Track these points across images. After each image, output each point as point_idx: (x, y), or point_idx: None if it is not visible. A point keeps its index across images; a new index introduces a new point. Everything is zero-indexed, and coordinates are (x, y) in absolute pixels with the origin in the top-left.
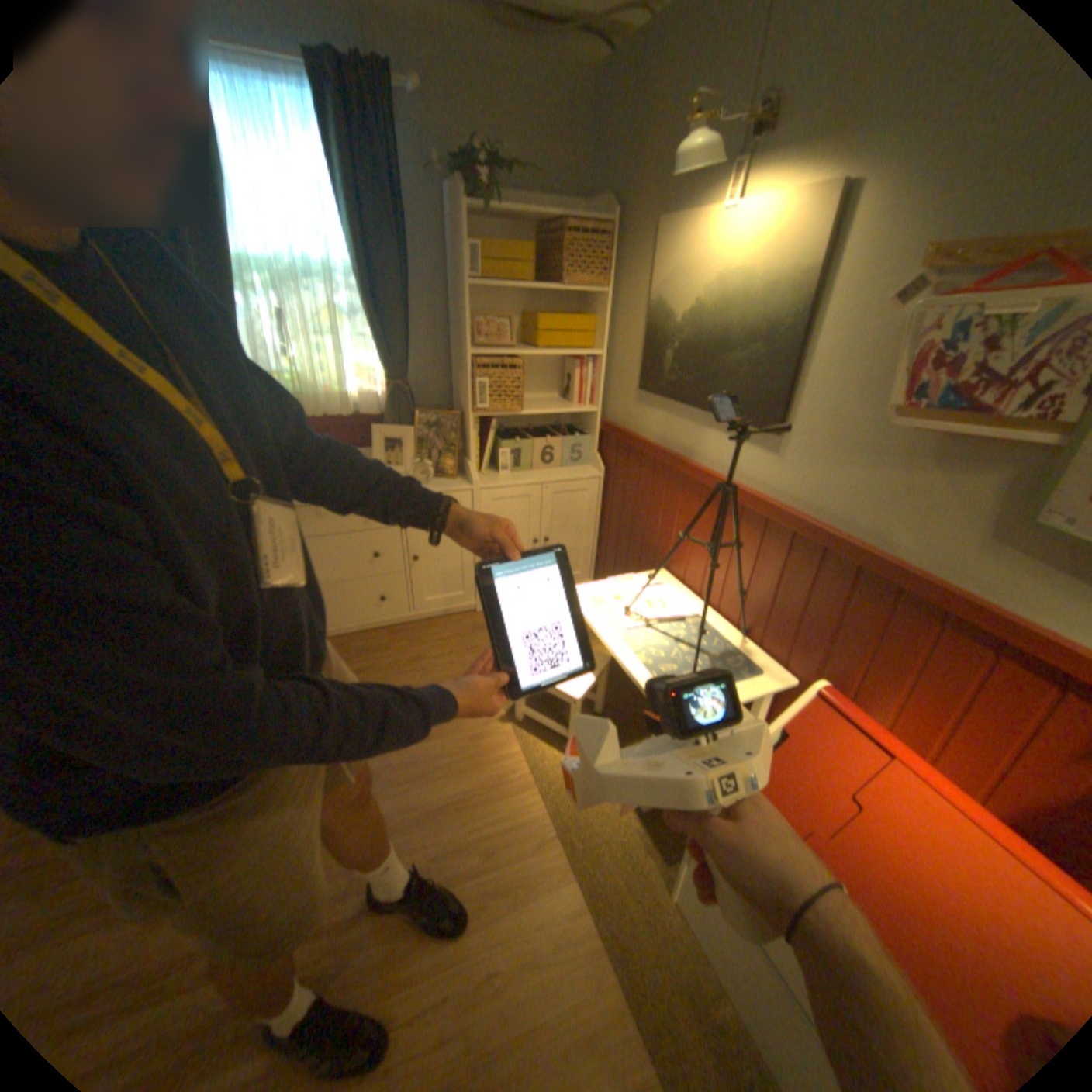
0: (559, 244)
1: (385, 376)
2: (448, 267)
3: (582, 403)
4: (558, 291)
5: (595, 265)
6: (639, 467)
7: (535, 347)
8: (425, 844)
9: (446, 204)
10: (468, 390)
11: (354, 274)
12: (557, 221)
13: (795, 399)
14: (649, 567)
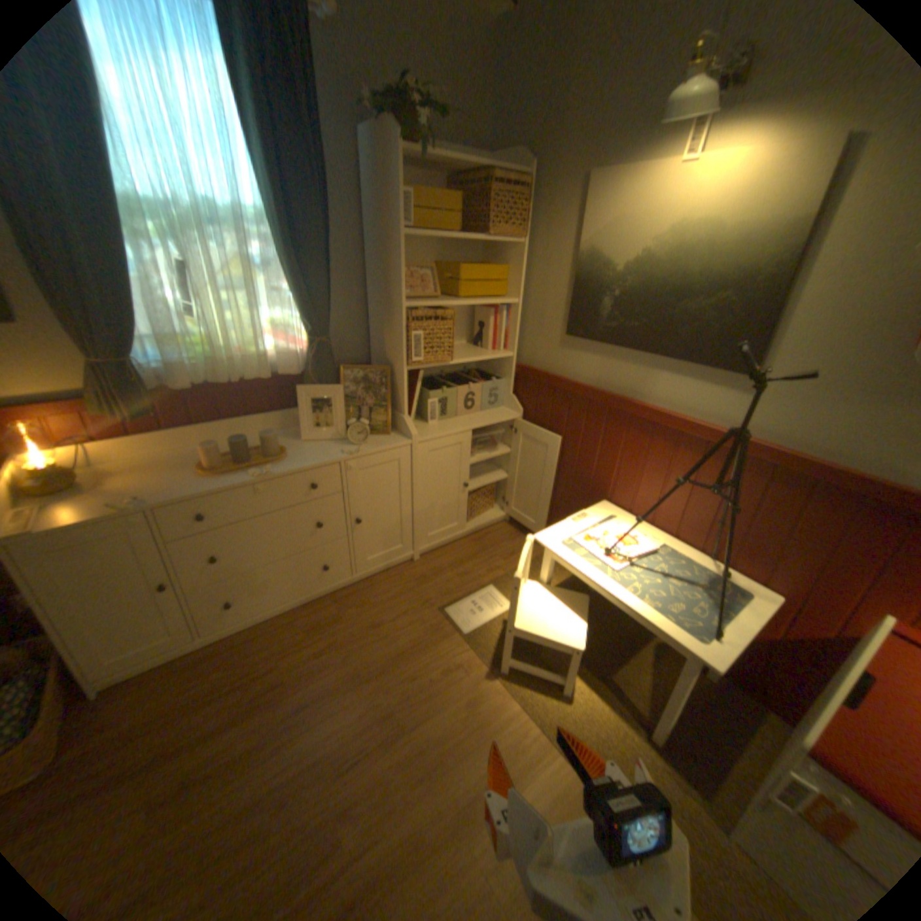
0: (483, 194)
1: (306, 332)
2: (366, 215)
3: (496, 348)
4: (470, 241)
5: (507, 216)
6: (569, 406)
7: (456, 297)
8: (473, 853)
9: (359, 148)
10: (402, 343)
11: (271, 220)
12: (479, 171)
13: (776, 342)
14: (584, 498)
